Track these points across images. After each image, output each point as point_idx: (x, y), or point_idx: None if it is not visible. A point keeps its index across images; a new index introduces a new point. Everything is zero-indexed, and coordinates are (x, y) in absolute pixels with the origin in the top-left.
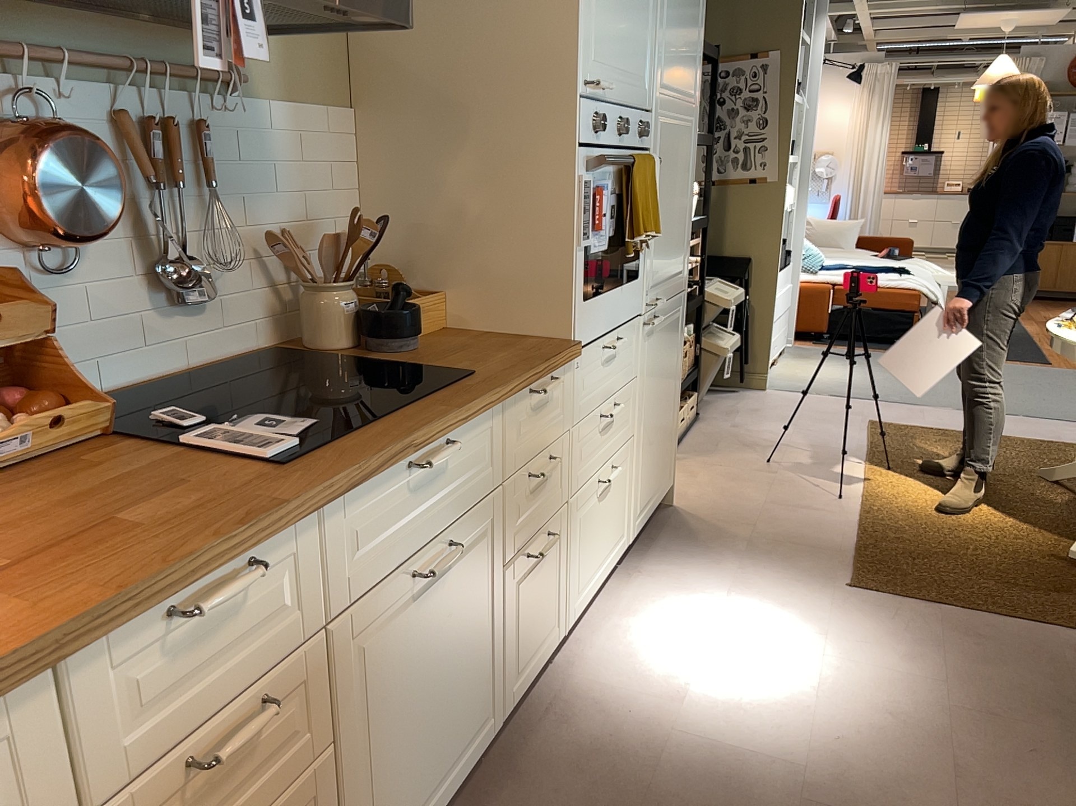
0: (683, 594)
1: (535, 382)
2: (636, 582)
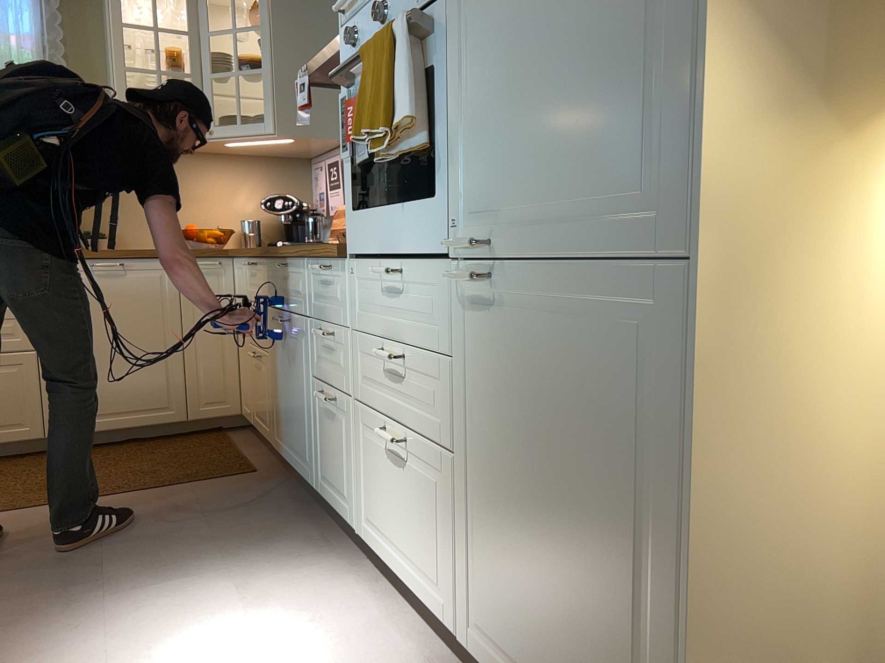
0: None
1: (309, 257)
2: None
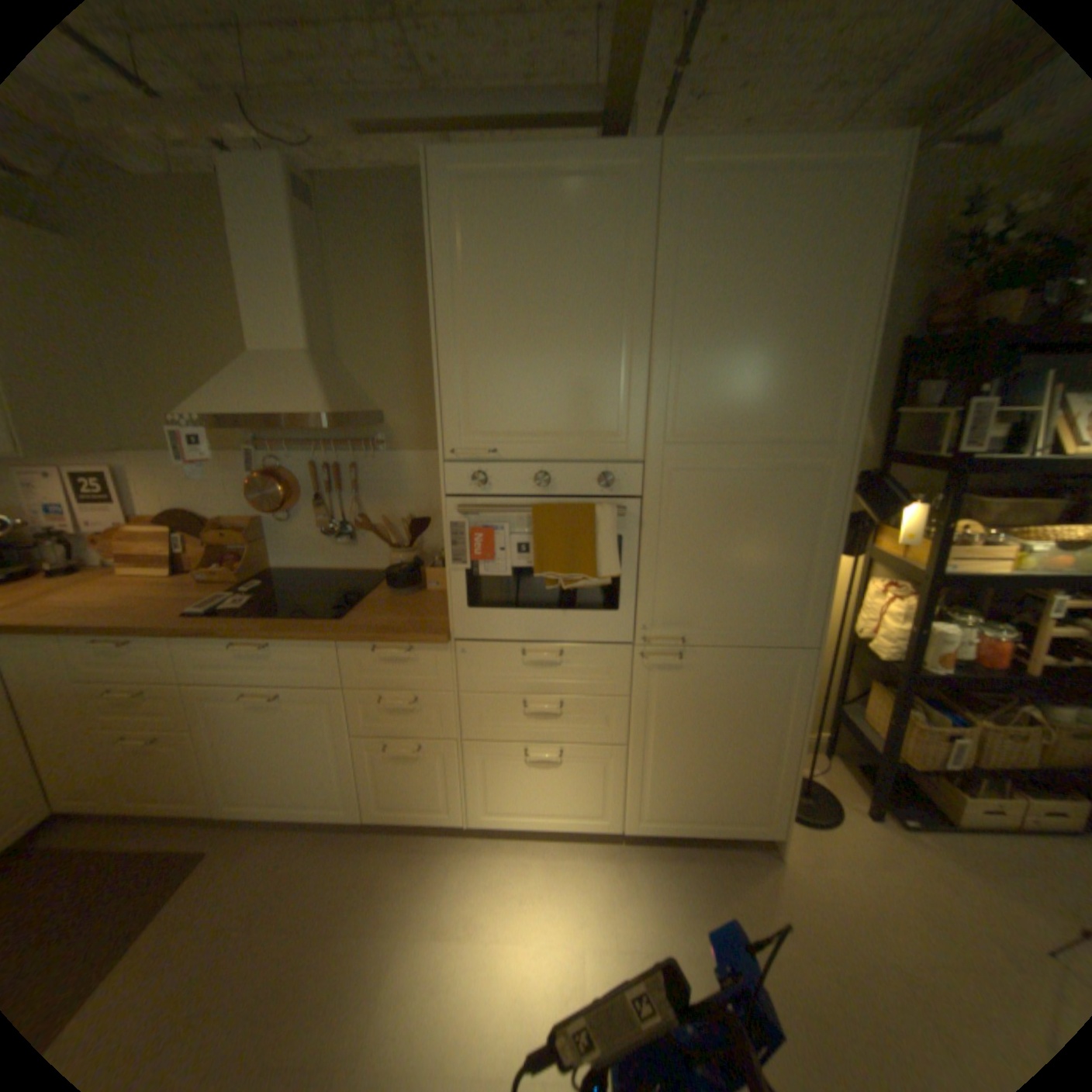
0: (601, 911)
1: (363, 642)
2: (603, 867)
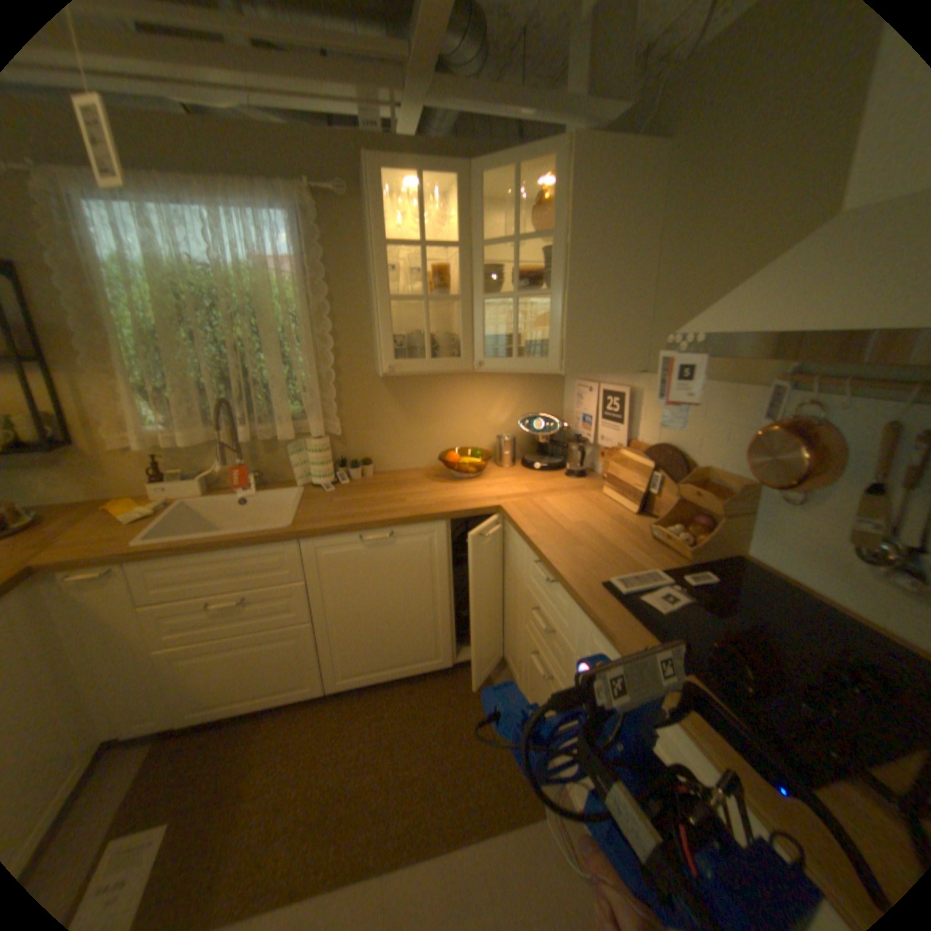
0: None
1: None
2: None
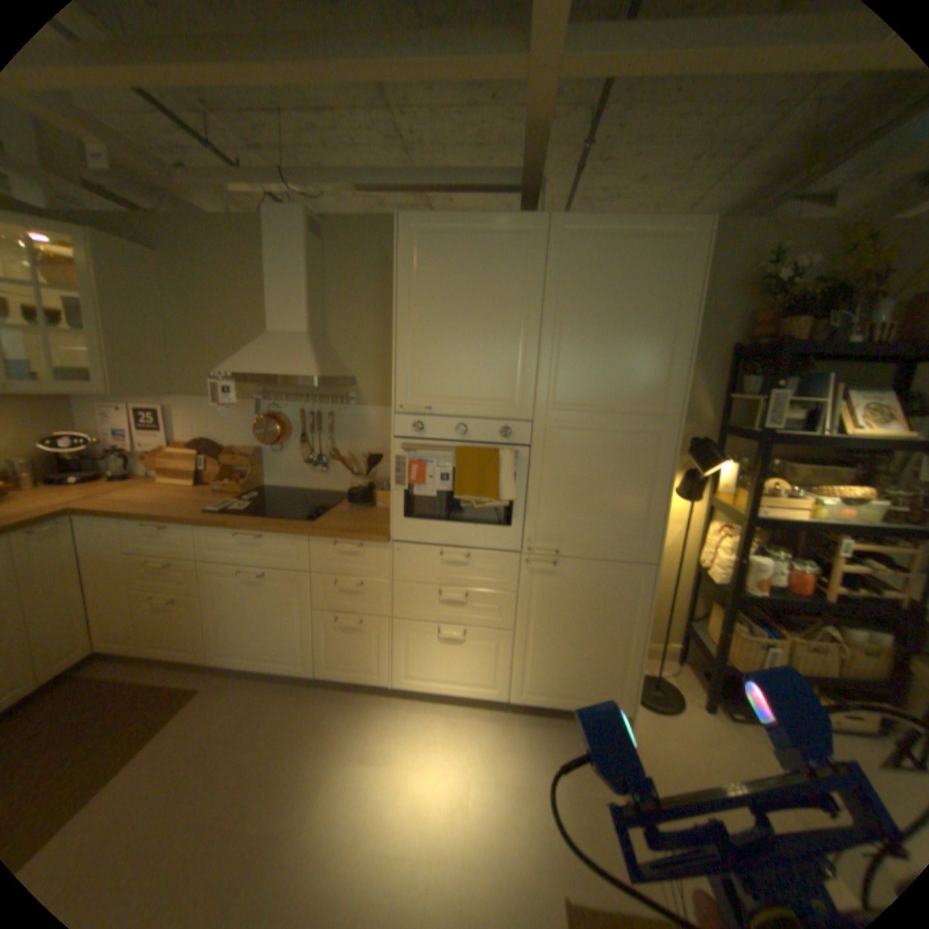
0: (485, 755)
1: (327, 537)
2: (491, 726)
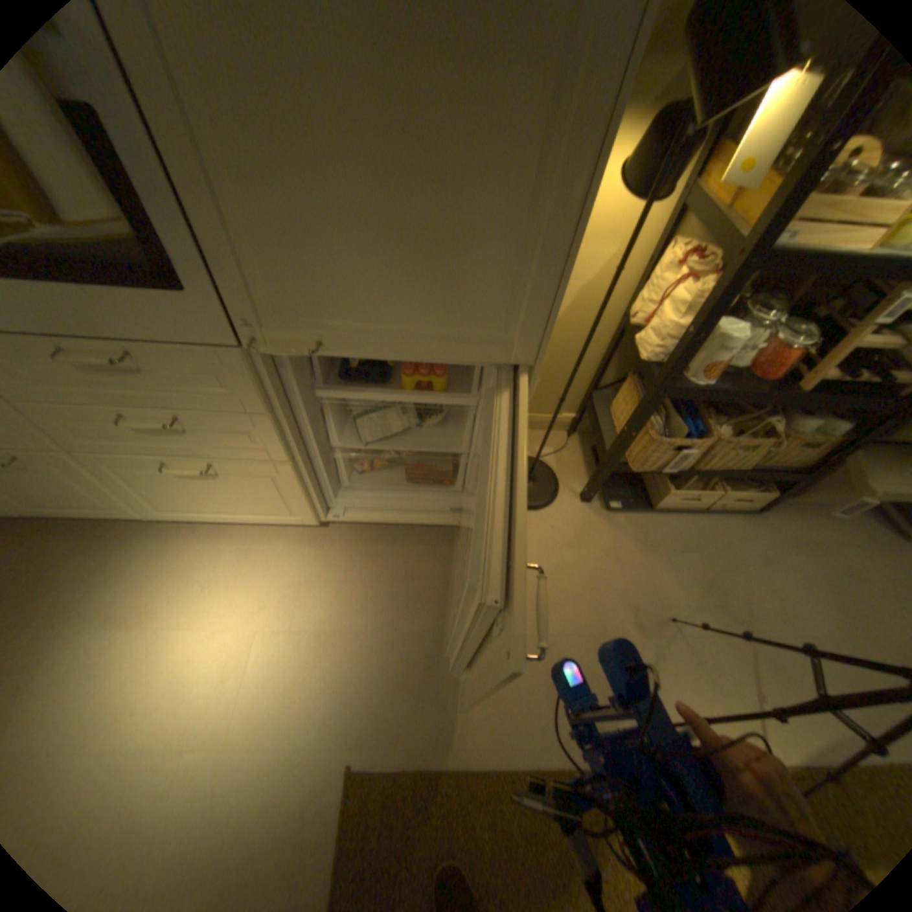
0: (284, 593)
1: None
2: (300, 549)
